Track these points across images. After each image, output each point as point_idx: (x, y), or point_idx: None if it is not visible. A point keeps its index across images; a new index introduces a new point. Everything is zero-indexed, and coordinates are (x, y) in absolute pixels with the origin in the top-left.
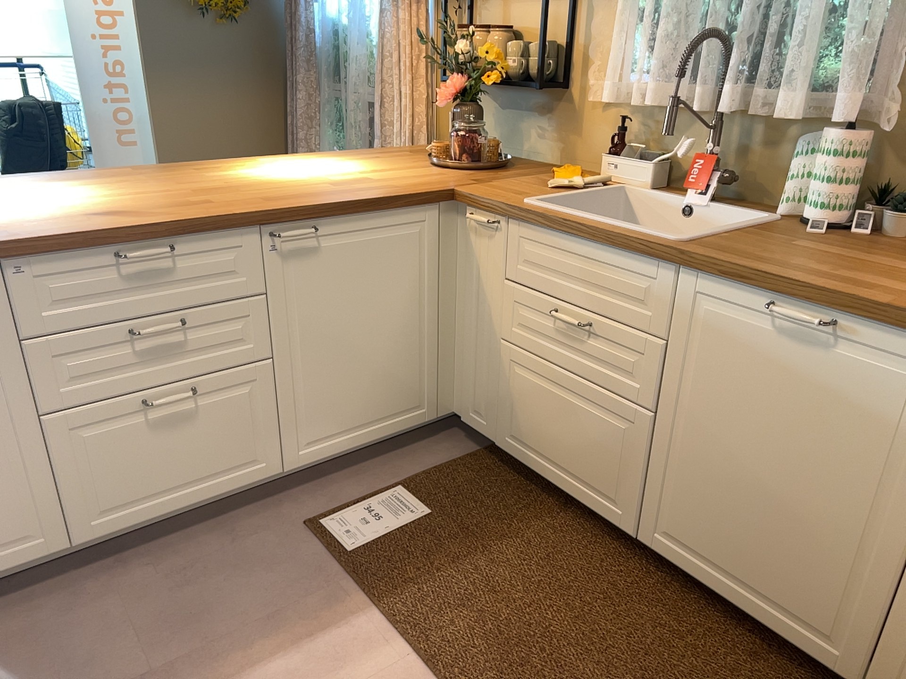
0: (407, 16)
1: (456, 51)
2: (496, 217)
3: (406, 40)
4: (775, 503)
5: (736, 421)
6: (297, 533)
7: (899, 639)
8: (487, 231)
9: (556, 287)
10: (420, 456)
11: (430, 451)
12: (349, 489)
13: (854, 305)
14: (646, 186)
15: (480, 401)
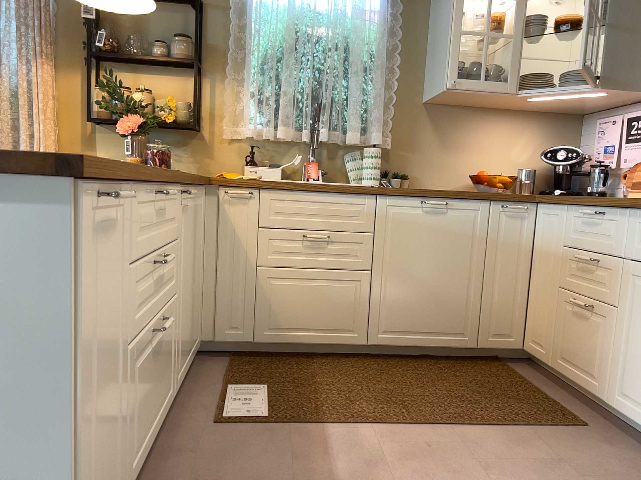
0: (43, 71)
1: (127, 99)
2: (248, 191)
3: (43, 89)
4: (435, 287)
5: (413, 257)
6: (220, 430)
7: (486, 316)
8: (240, 200)
9: (301, 223)
10: (206, 373)
11: (206, 369)
12: (201, 401)
13: (454, 193)
14: (278, 179)
15: (235, 318)
